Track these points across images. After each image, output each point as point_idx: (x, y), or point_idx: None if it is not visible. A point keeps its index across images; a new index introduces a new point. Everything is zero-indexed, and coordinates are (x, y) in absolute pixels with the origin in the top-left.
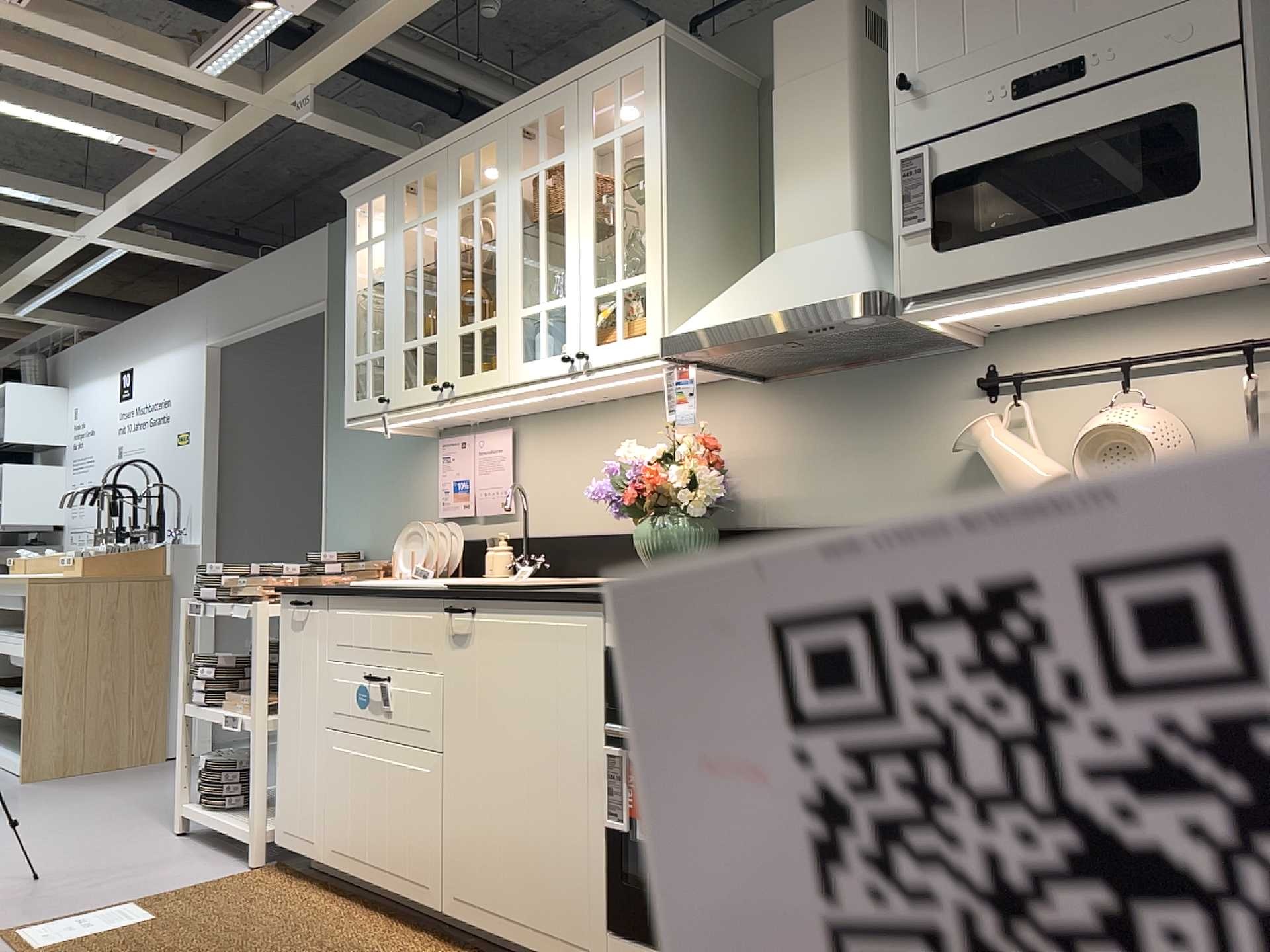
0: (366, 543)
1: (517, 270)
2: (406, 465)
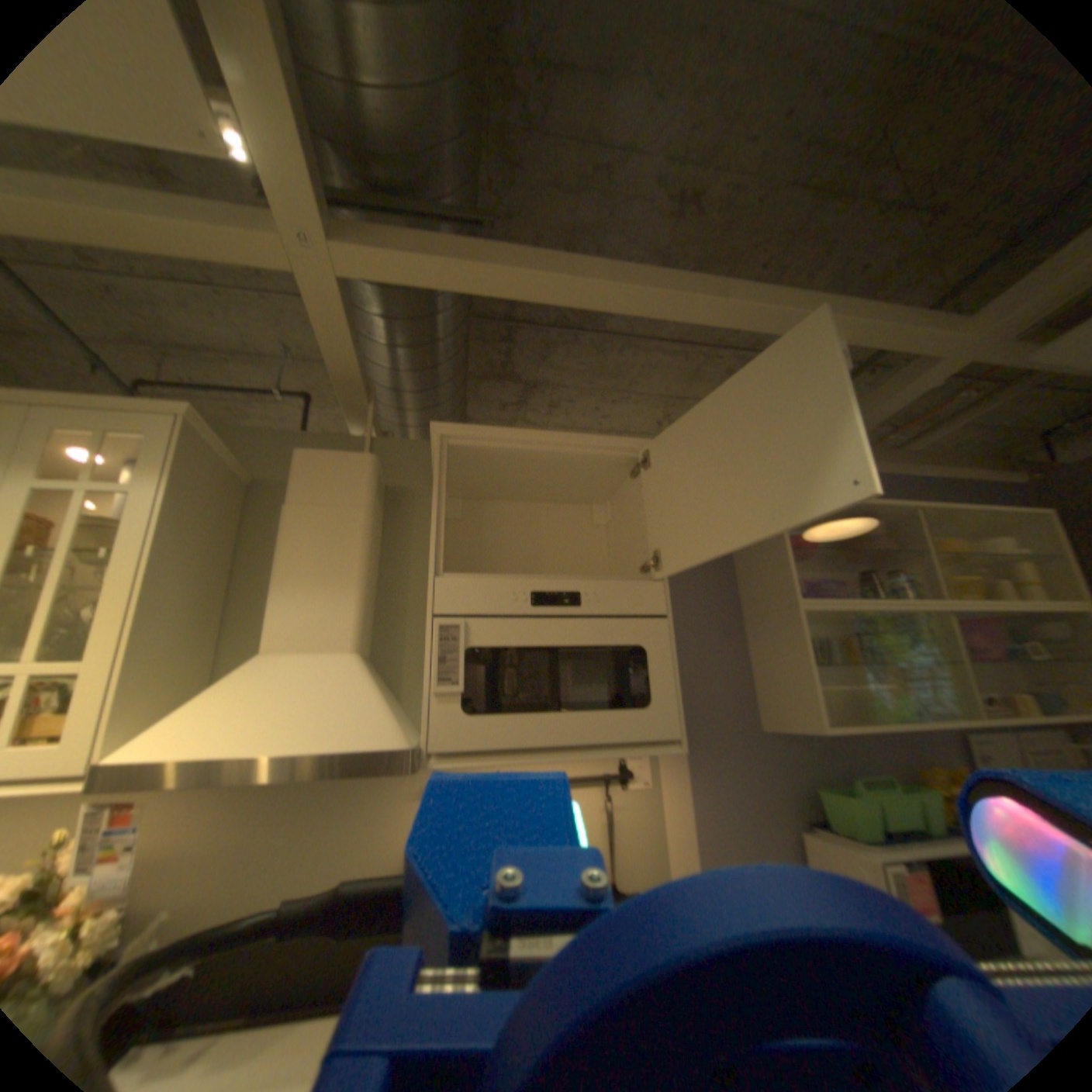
0: None
1: None
2: None
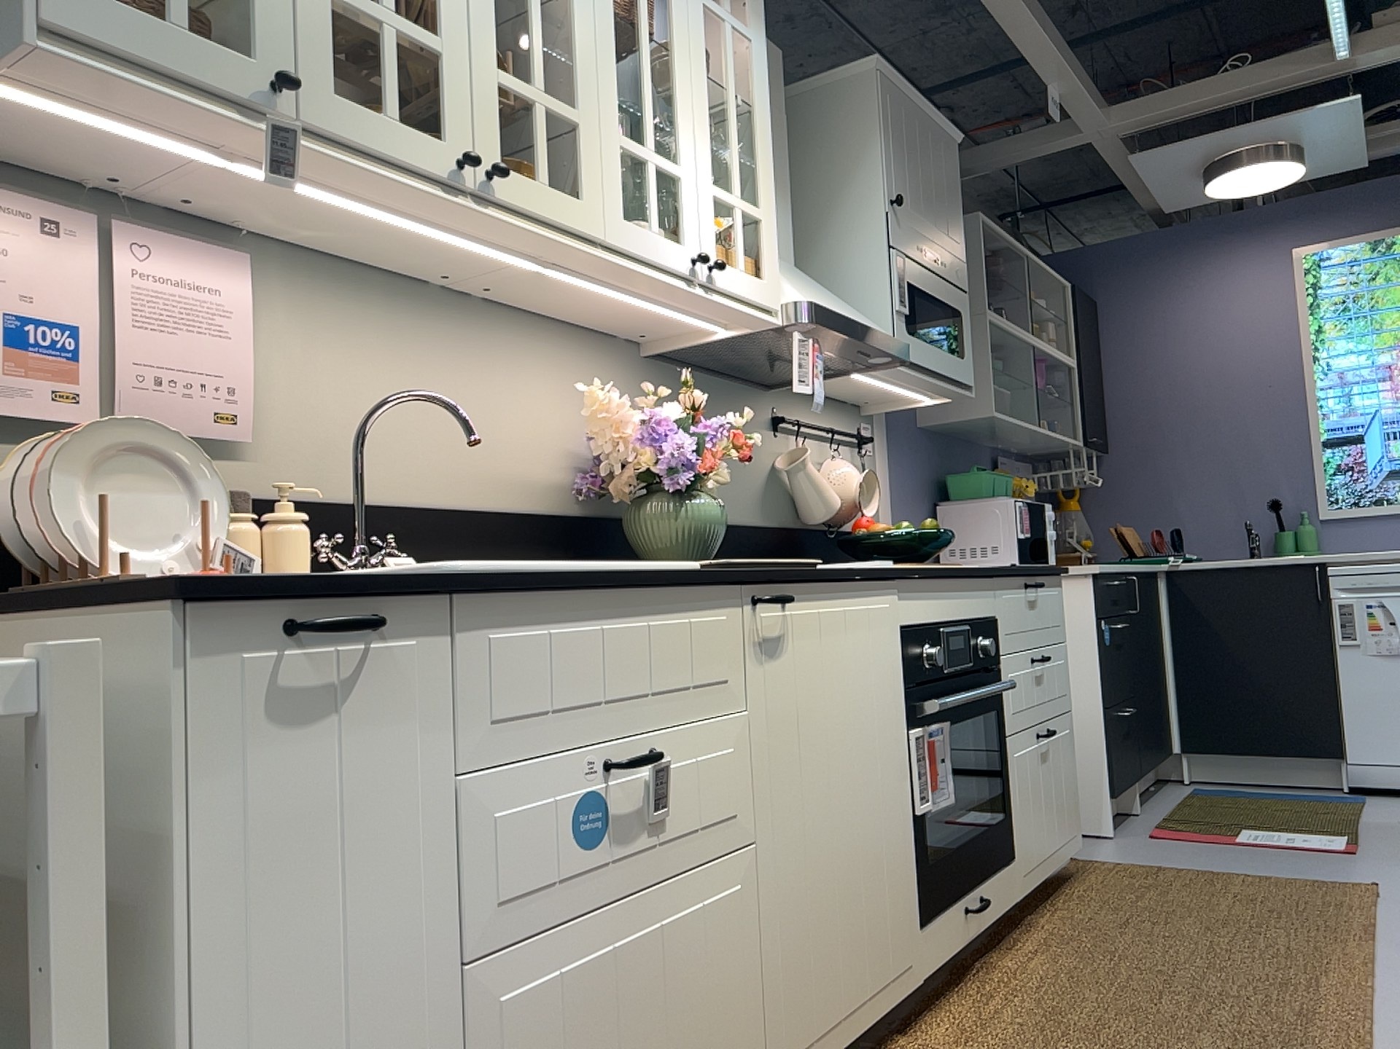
0: None
1: (612, 69)
2: None
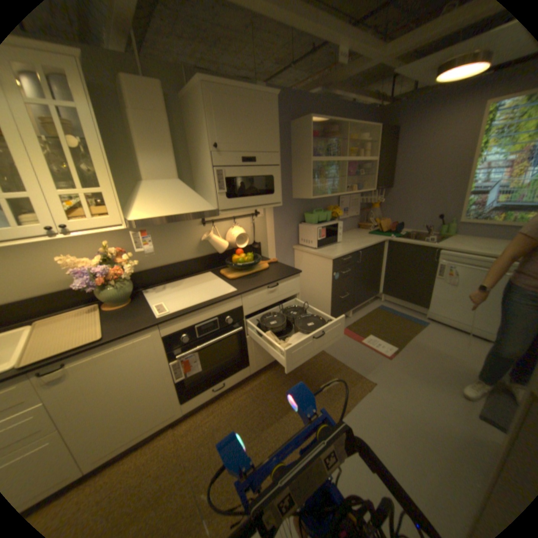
0: None
1: None
2: None
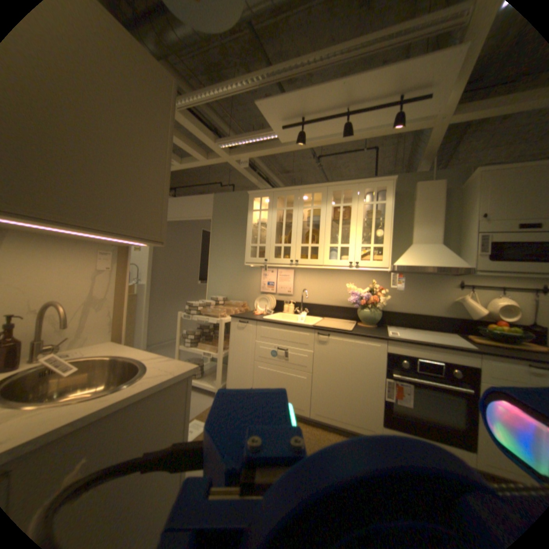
0: (226, 294)
1: (328, 232)
2: (245, 273)
